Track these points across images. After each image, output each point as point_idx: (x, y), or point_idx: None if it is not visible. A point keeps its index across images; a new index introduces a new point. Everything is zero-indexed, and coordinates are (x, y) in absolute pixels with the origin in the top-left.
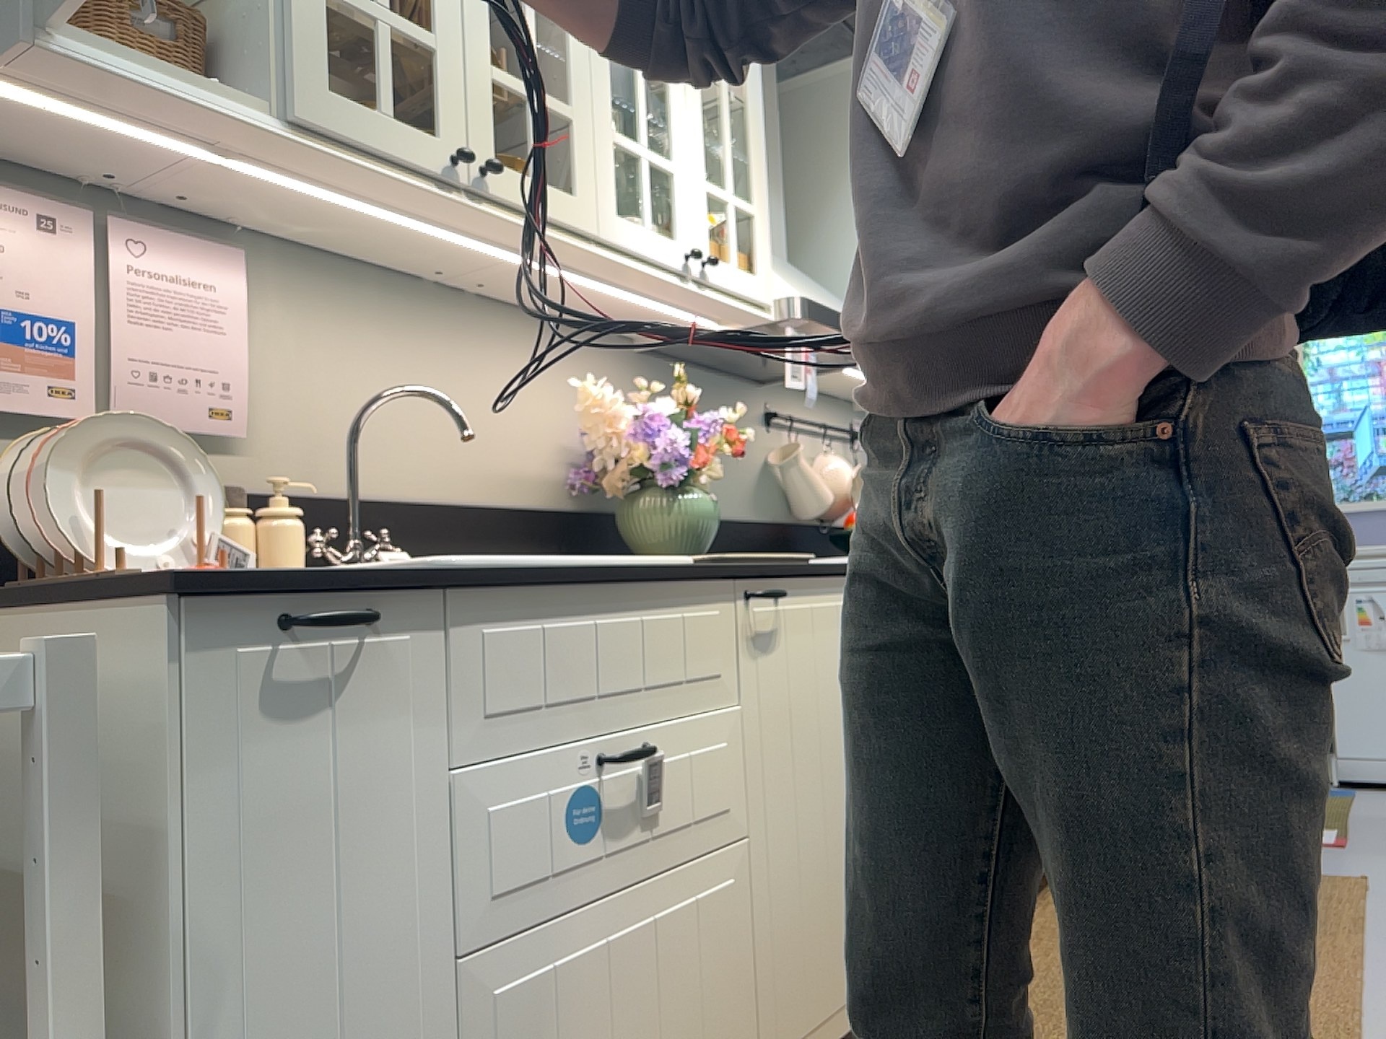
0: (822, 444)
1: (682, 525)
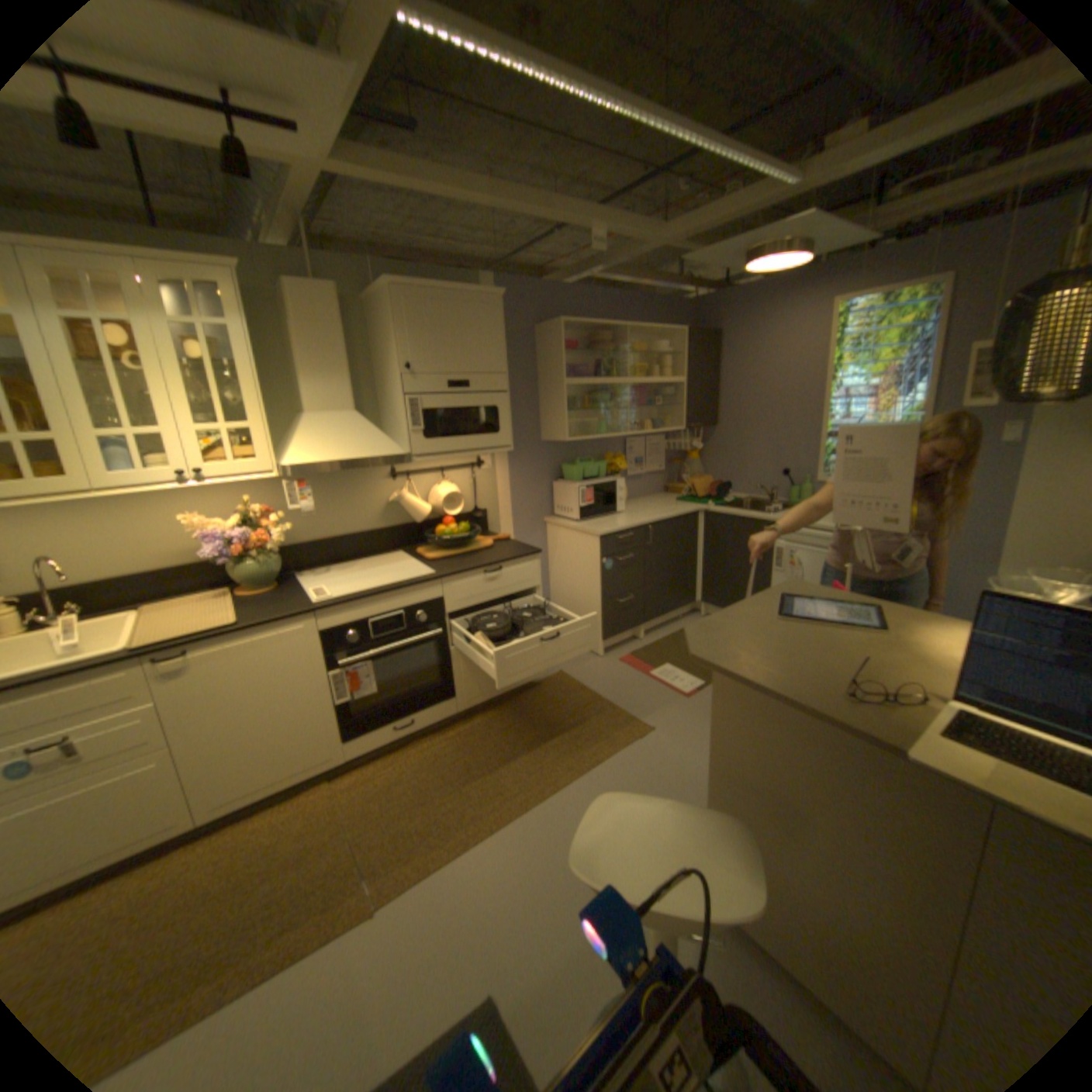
0: (442, 479)
1: (245, 578)
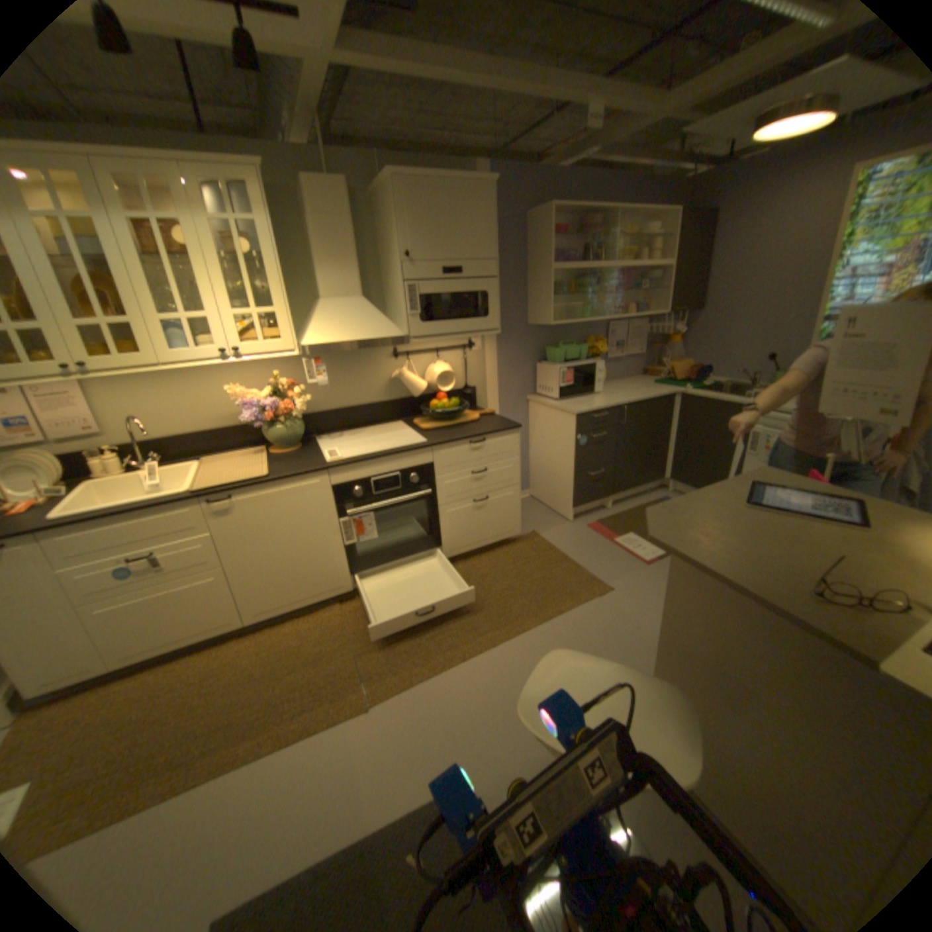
0: (437, 358)
1: (276, 439)
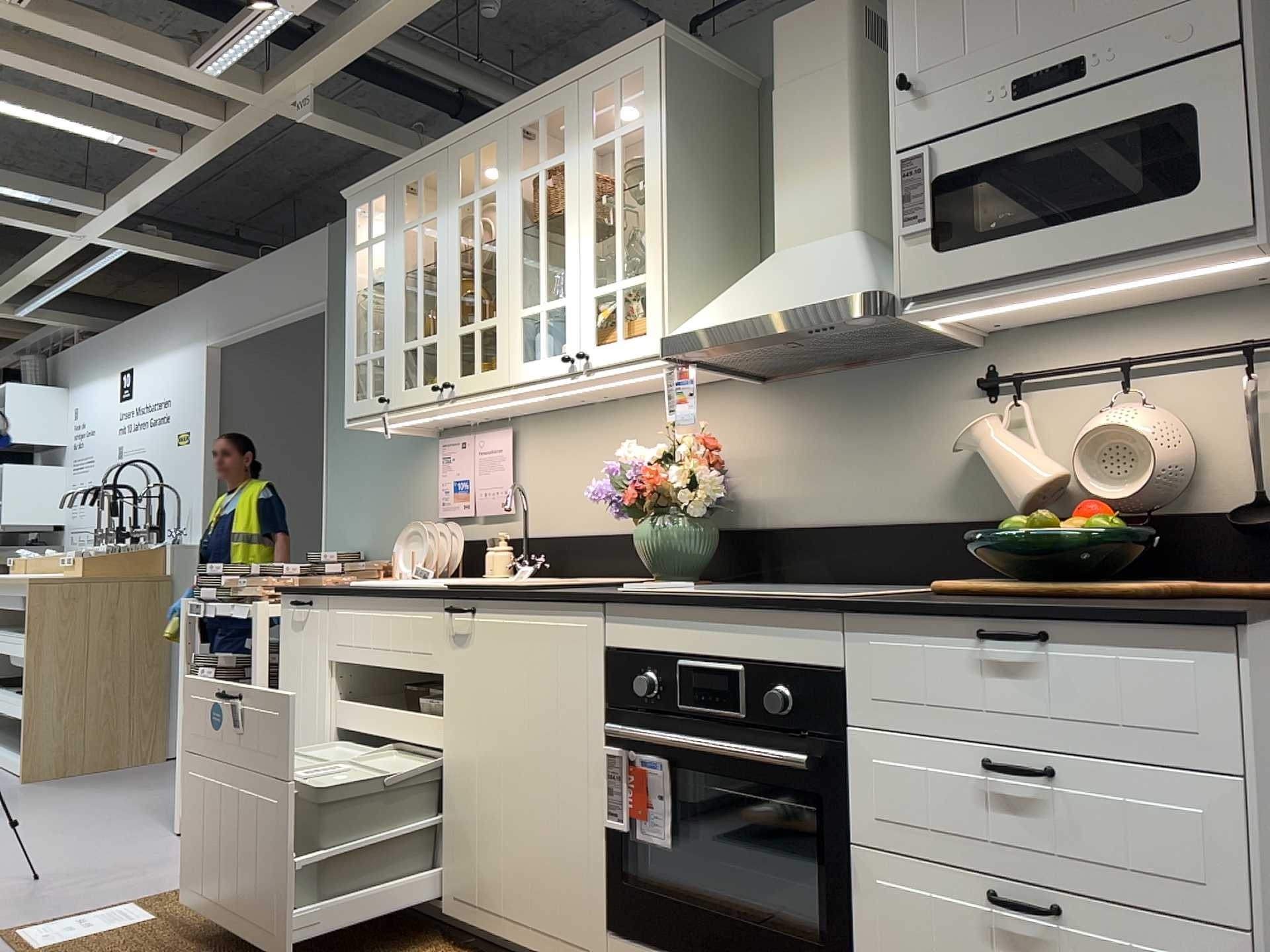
0: (1132, 390)
1: (643, 549)
